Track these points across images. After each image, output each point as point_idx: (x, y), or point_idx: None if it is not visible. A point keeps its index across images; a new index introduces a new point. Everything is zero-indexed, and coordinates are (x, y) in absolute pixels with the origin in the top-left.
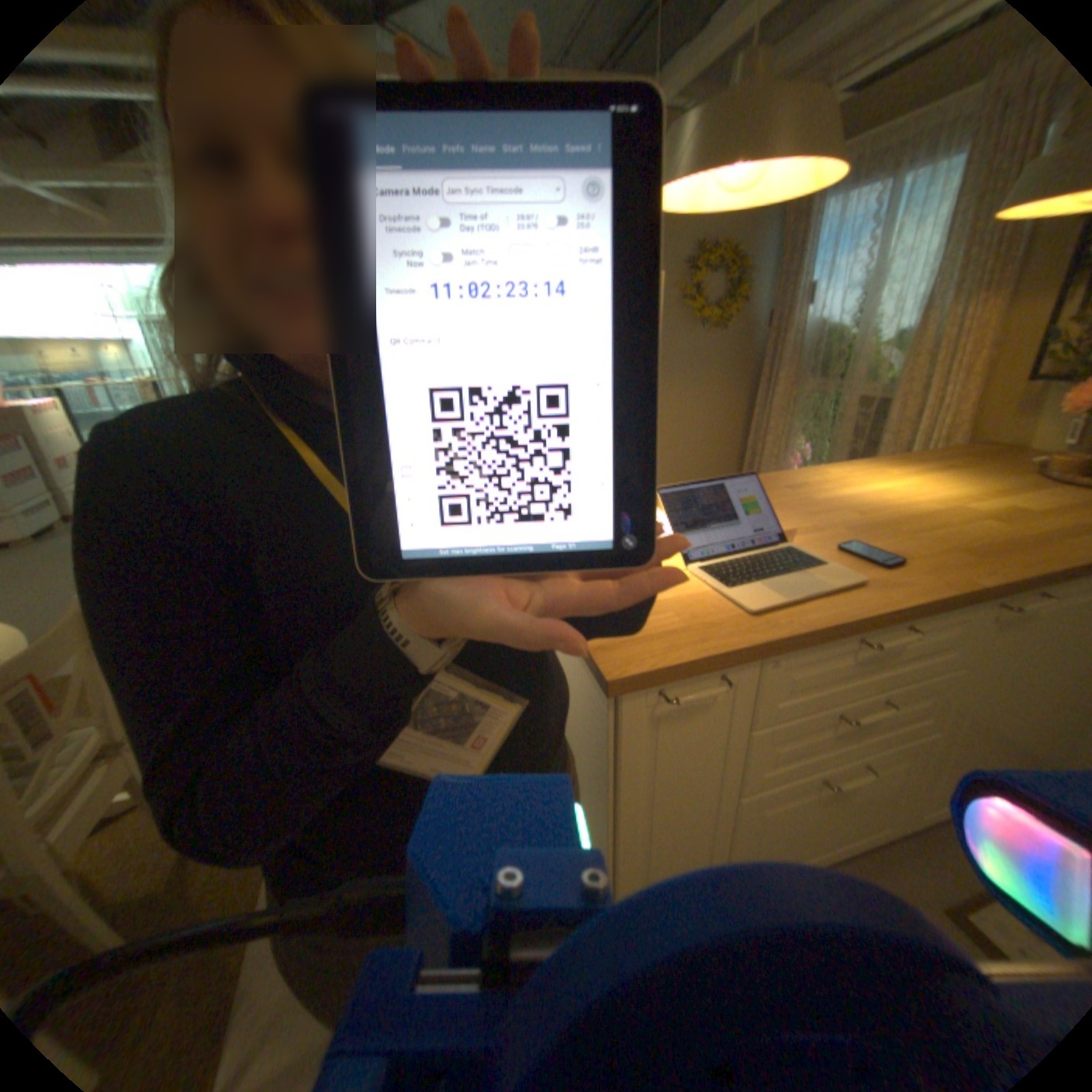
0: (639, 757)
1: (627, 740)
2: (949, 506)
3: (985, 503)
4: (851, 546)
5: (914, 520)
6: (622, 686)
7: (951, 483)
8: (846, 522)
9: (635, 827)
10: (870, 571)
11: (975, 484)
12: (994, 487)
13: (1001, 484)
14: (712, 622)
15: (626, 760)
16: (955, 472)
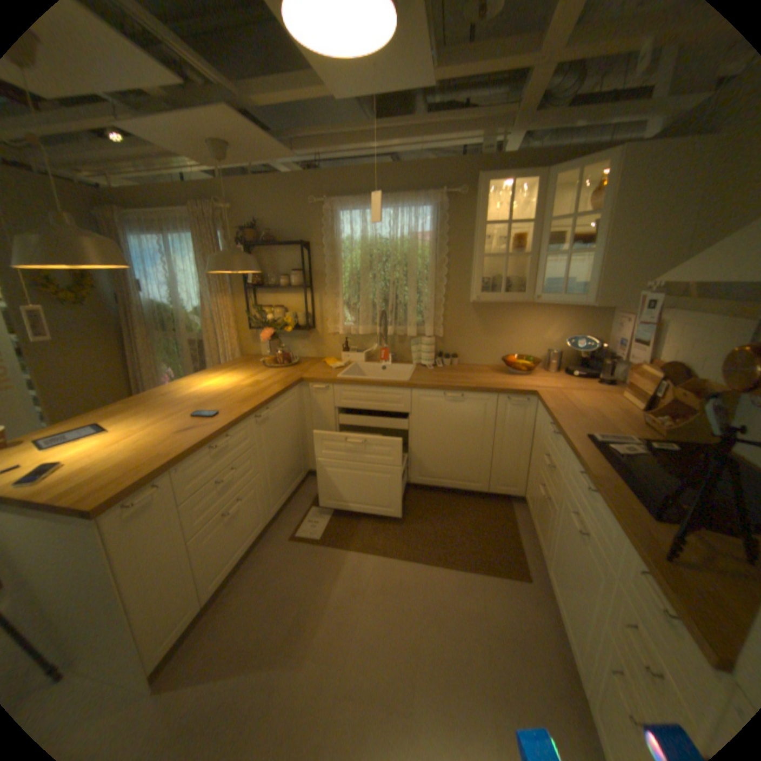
0: (119, 548)
1: (108, 542)
2: (232, 387)
3: (245, 382)
4: (195, 415)
5: (219, 396)
6: (95, 512)
7: (233, 377)
8: (192, 405)
9: (132, 590)
10: (204, 422)
11: (242, 375)
12: (248, 375)
13: (251, 373)
14: (136, 468)
15: (112, 553)
16: (235, 372)
